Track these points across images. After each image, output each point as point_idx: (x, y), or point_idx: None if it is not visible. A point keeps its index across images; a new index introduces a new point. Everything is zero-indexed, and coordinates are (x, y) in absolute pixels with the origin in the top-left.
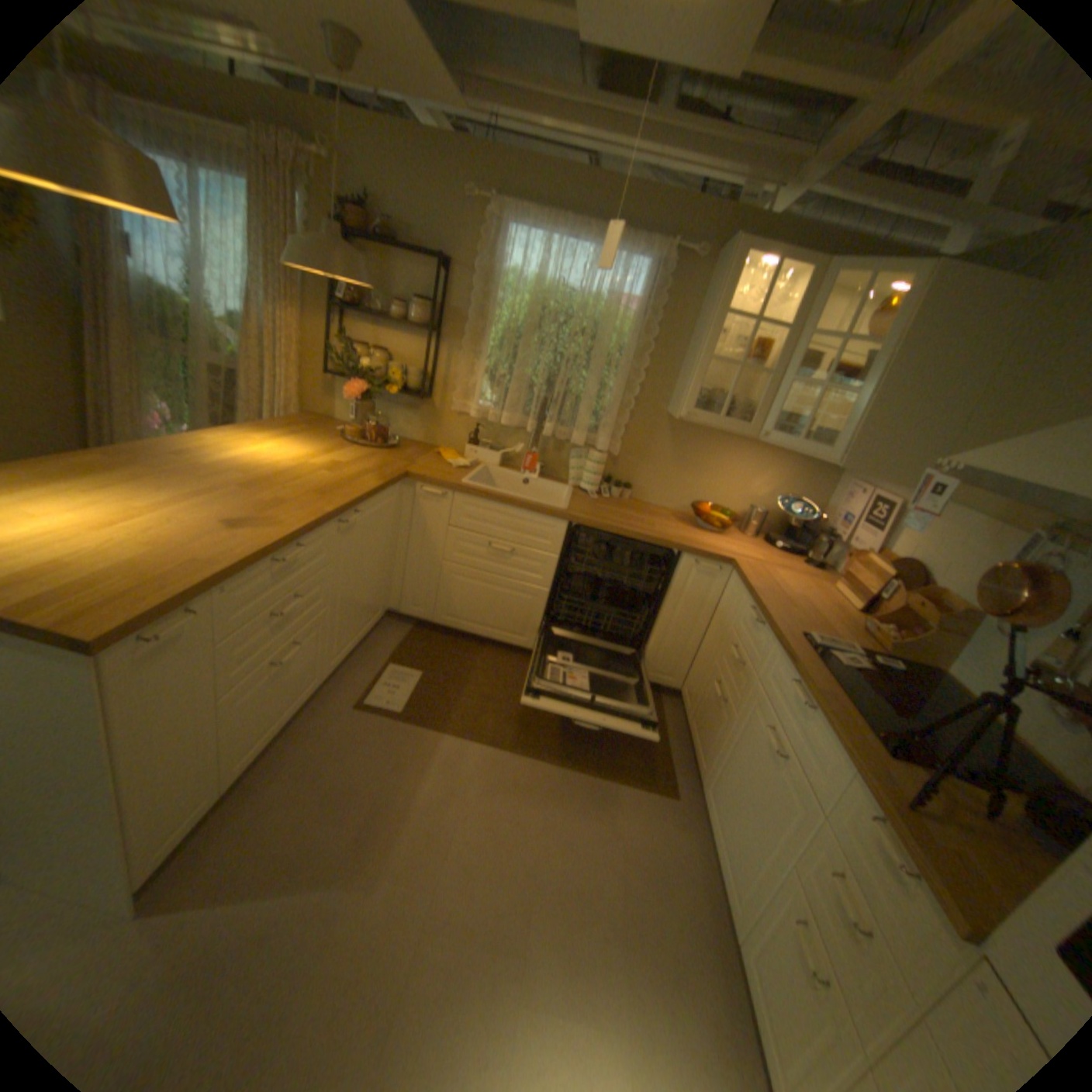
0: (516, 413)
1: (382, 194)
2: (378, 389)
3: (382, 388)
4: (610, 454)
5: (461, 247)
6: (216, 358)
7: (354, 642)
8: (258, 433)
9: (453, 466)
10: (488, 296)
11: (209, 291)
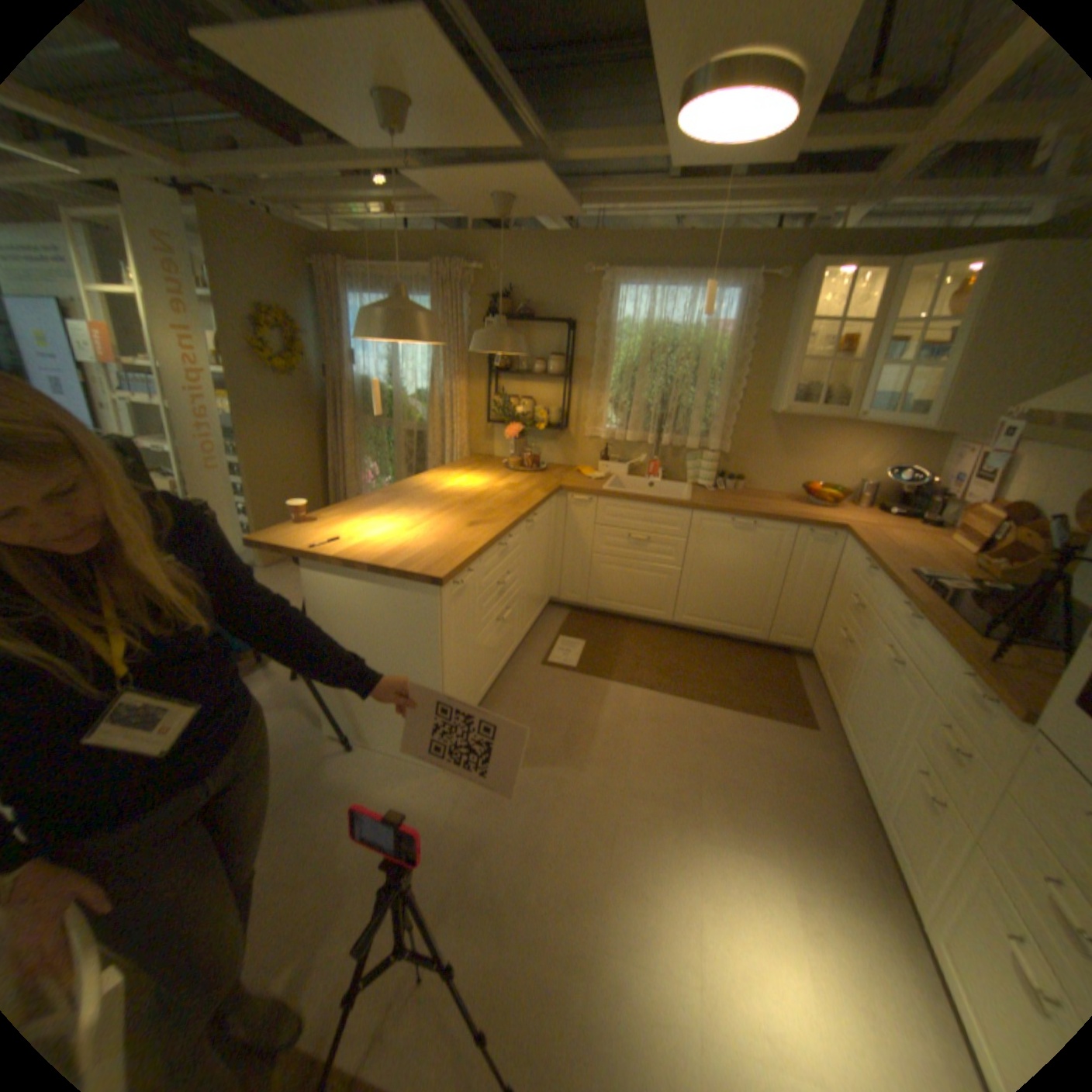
0: (638, 430)
1: (522, 285)
2: (530, 428)
3: (531, 427)
4: (721, 452)
5: (583, 311)
6: (410, 425)
7: (533, 619)
8: (453, 472)
9: (592, 479)
10: (607, 343)
11: (405, 378)
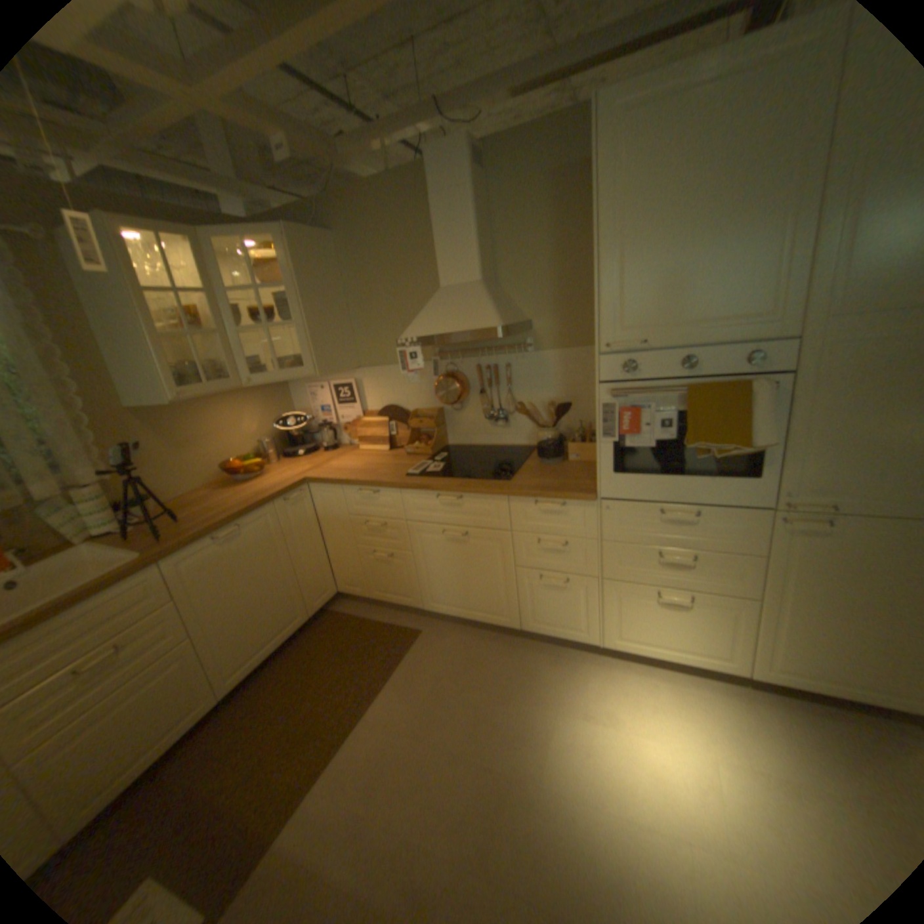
0: None
1: None
2: None
3: None
4: (93, 483)
5: None
6: None
7: None
8: None
9: None
10: None
11: None
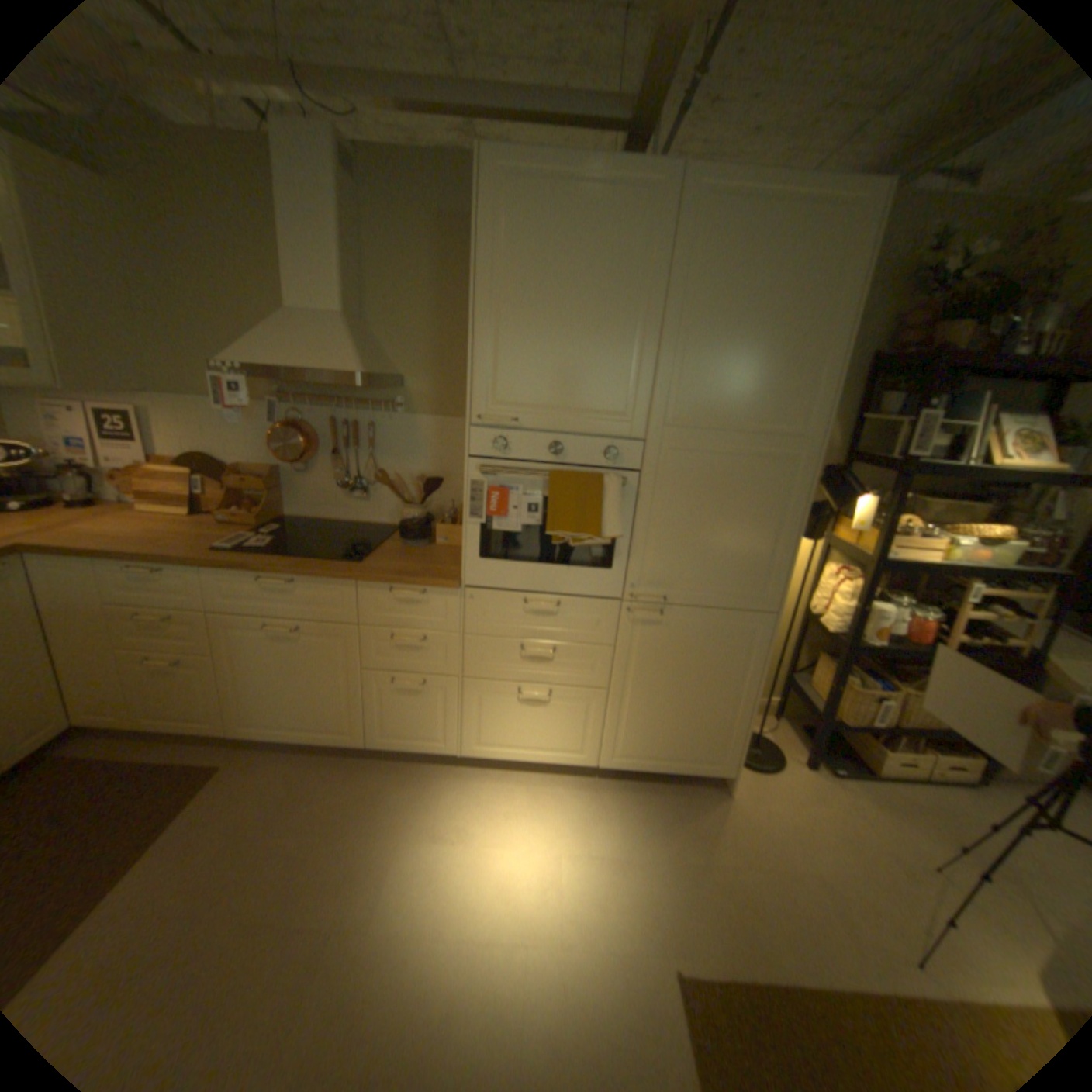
0: None
1: None
2: None
3: None
4: None
5: None
6: None
7: None
8: None
9: None
10: None
11: None
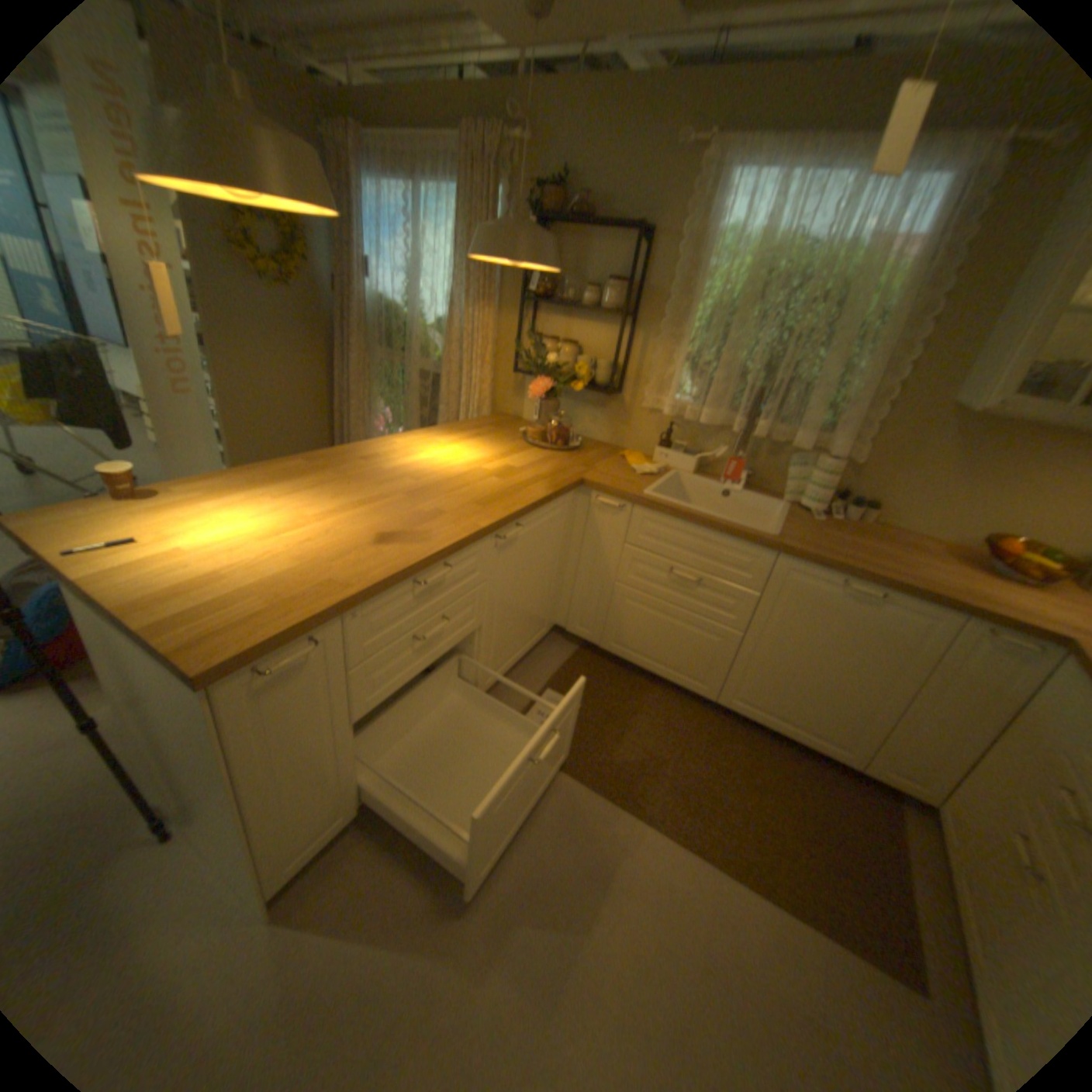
0: (721, 408)
1: (583, 167)
2: (563, 387)
3: (569, 385)
4: (851, 460)
5: (668, 211)
6: (426, 365)
7: (513, 661)
8: (445, 436)
9: (636, 473)
10: (697, 266)
11: (424, 302)
